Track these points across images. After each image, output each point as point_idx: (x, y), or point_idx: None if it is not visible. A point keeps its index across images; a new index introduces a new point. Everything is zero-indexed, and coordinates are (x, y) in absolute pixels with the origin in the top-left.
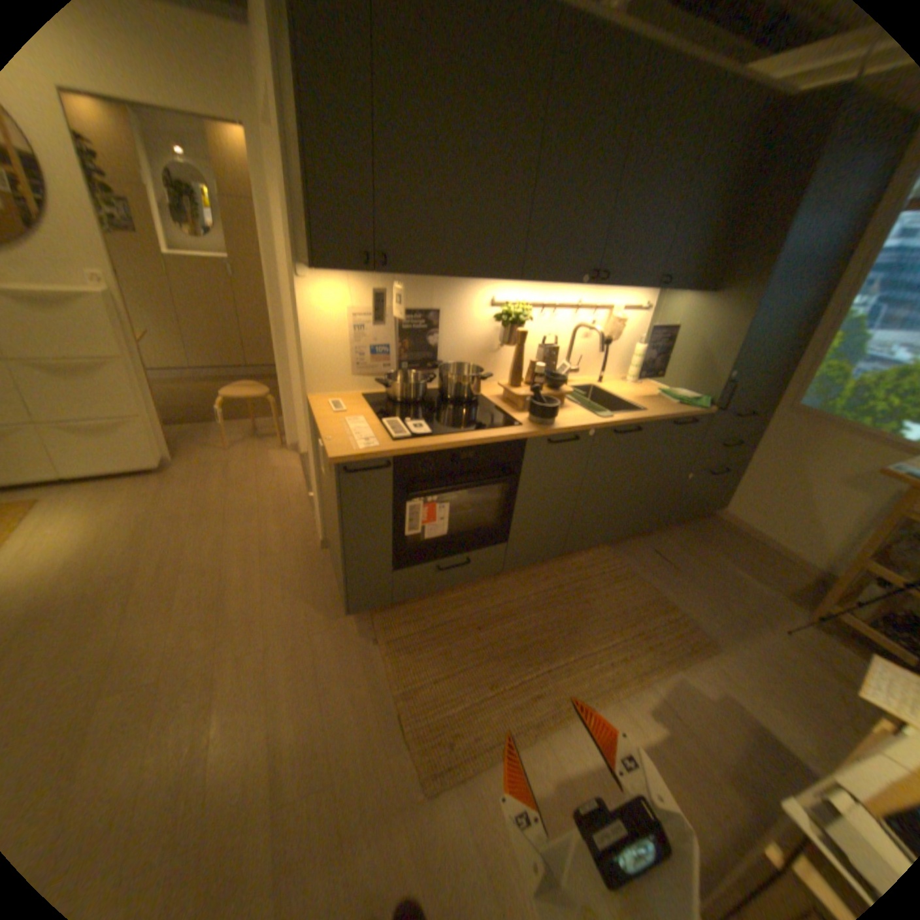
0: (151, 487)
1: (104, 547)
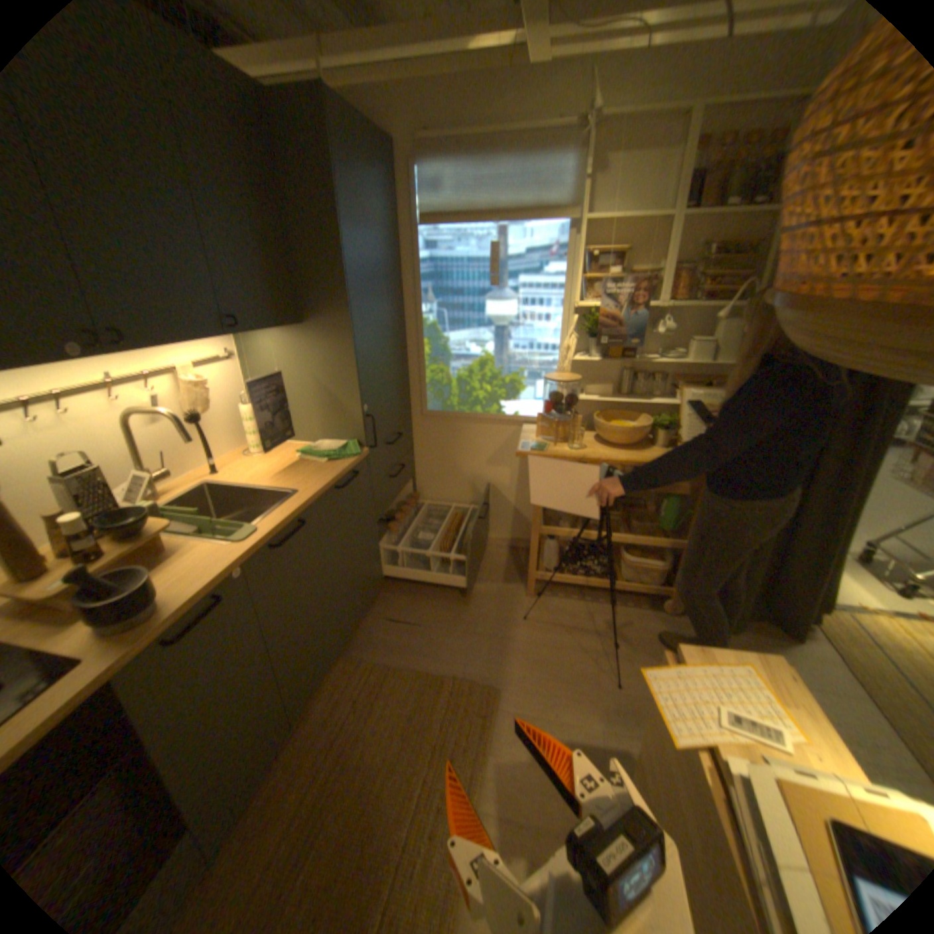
0: None
1: None
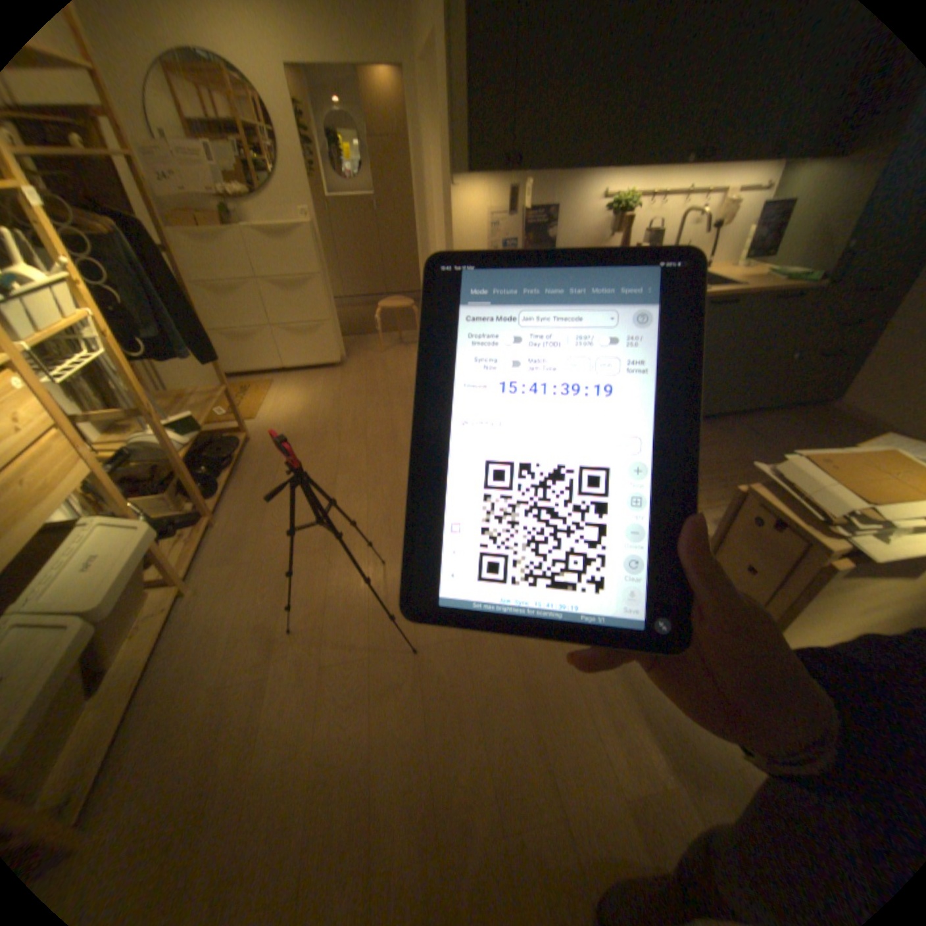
0: (337, 375)
1: (317, 406)
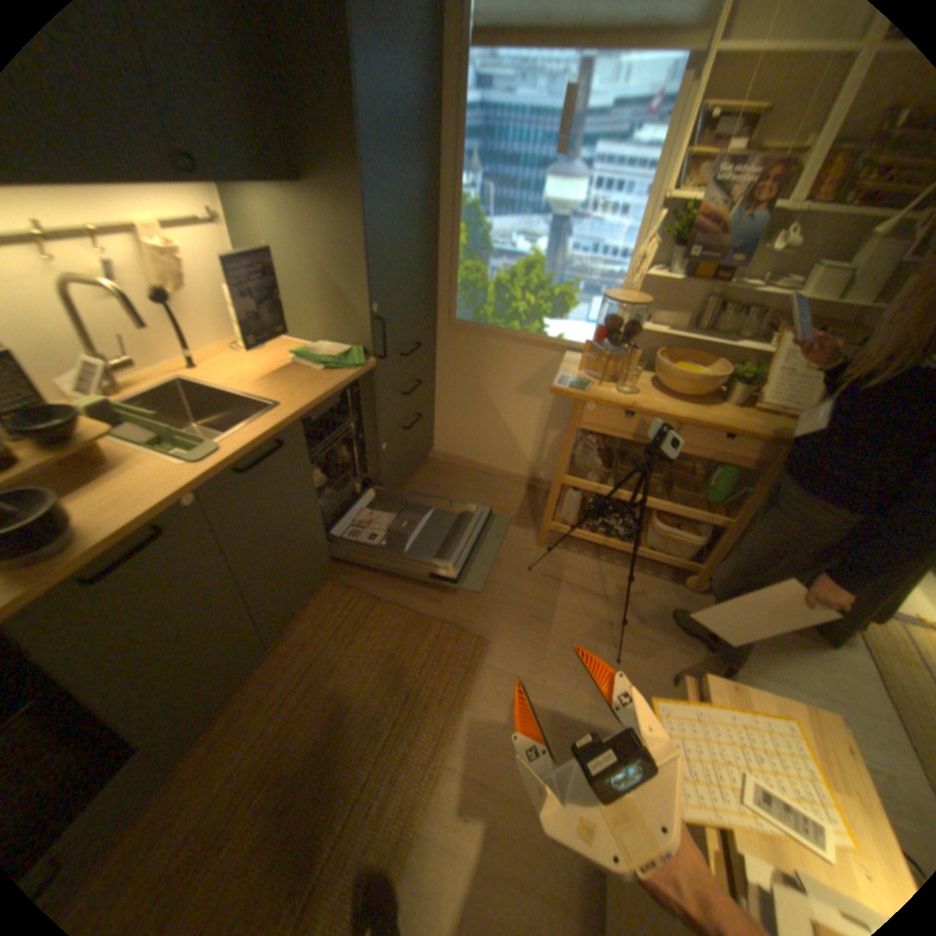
0: None
1: None
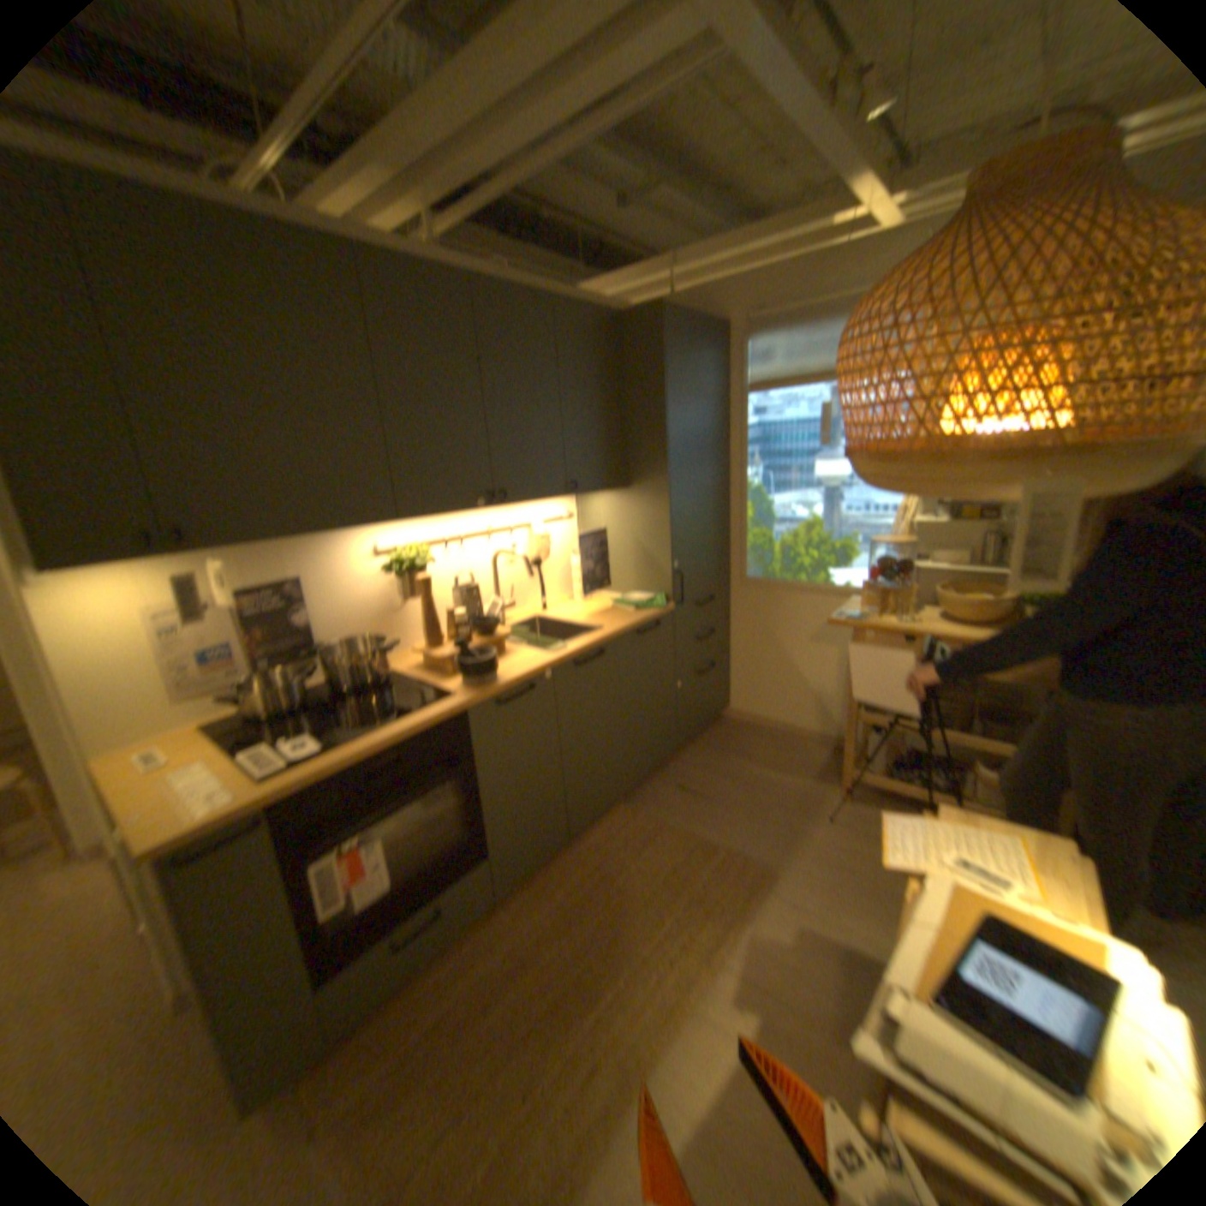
0: None
1: None
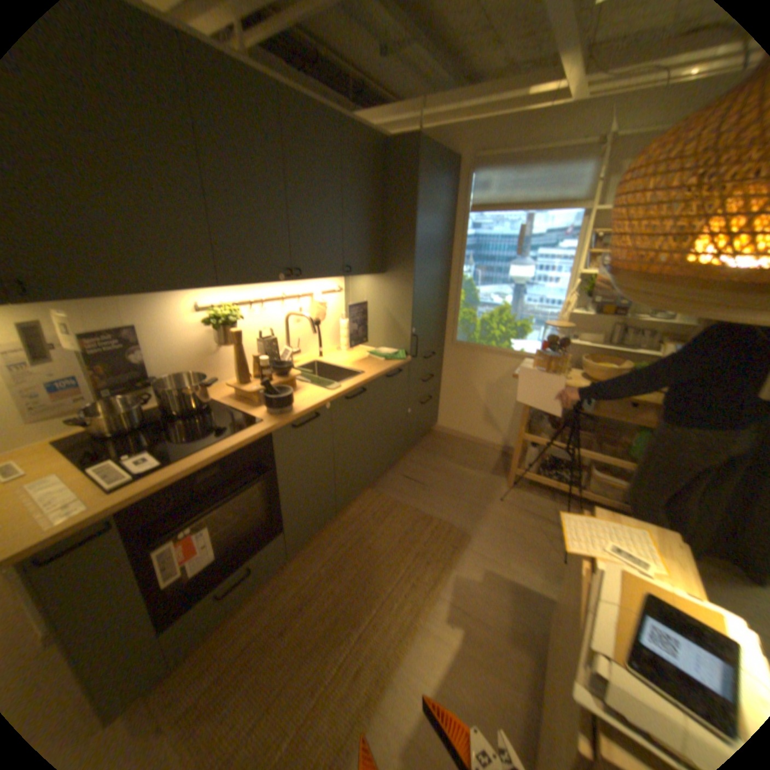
0: None
1: None
